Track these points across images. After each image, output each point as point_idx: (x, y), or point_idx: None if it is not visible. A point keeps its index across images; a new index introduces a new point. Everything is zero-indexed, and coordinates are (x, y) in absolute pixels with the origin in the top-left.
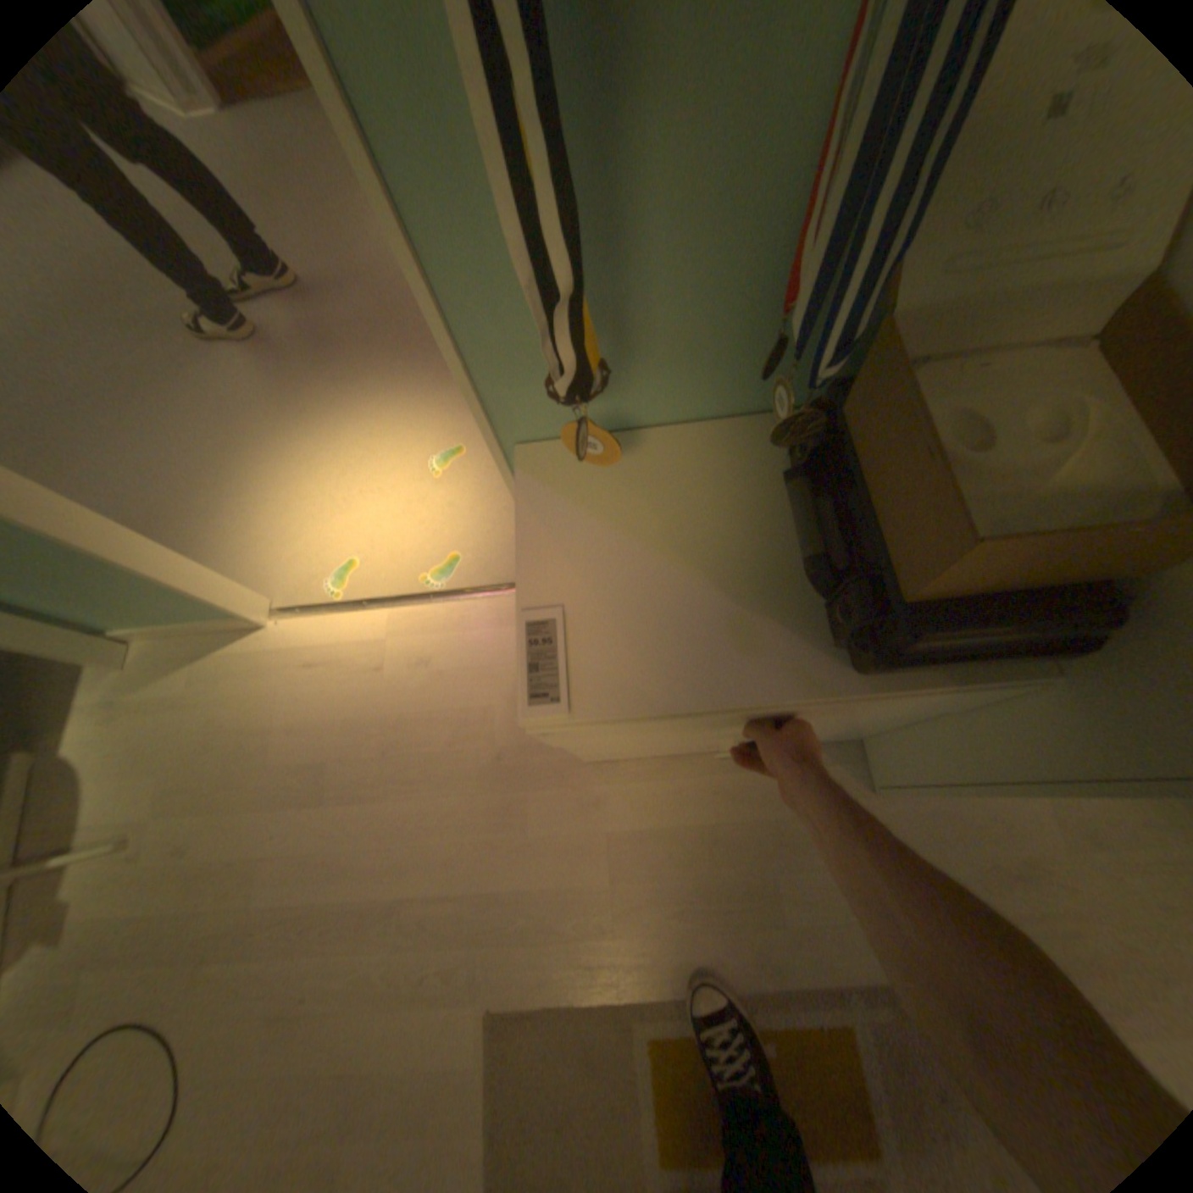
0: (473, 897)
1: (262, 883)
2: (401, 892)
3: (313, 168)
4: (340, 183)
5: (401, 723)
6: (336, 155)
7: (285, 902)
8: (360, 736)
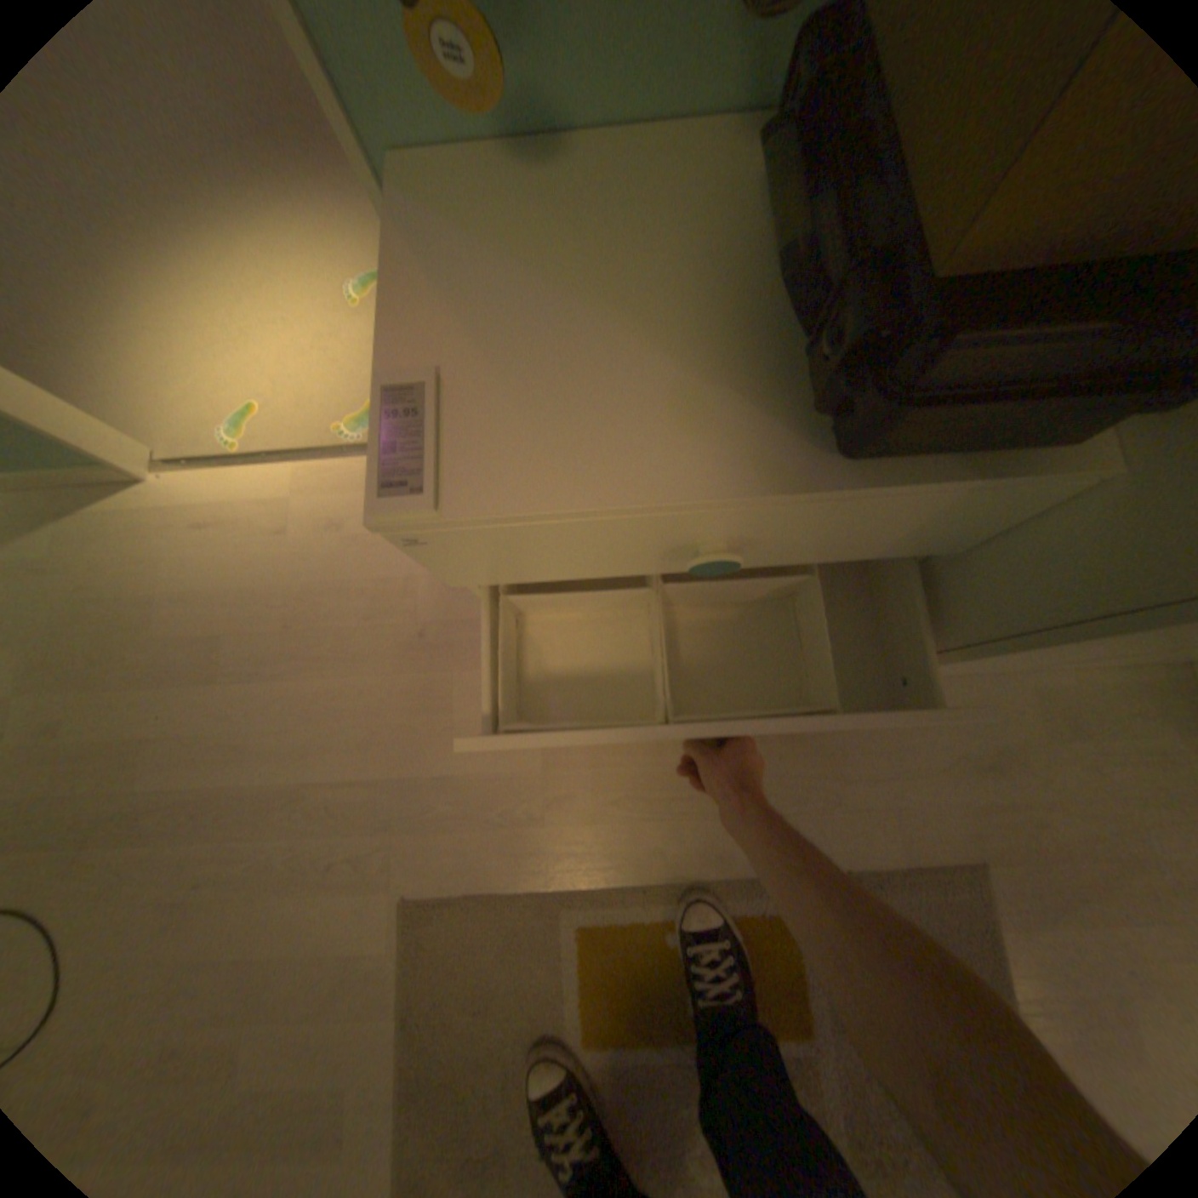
0: (389, 782)
1: (147, 765)
2: (306, 776)
3: None
4: None
5: (307, 593)
6: None
7: (174, 785)
8: (259, 606)
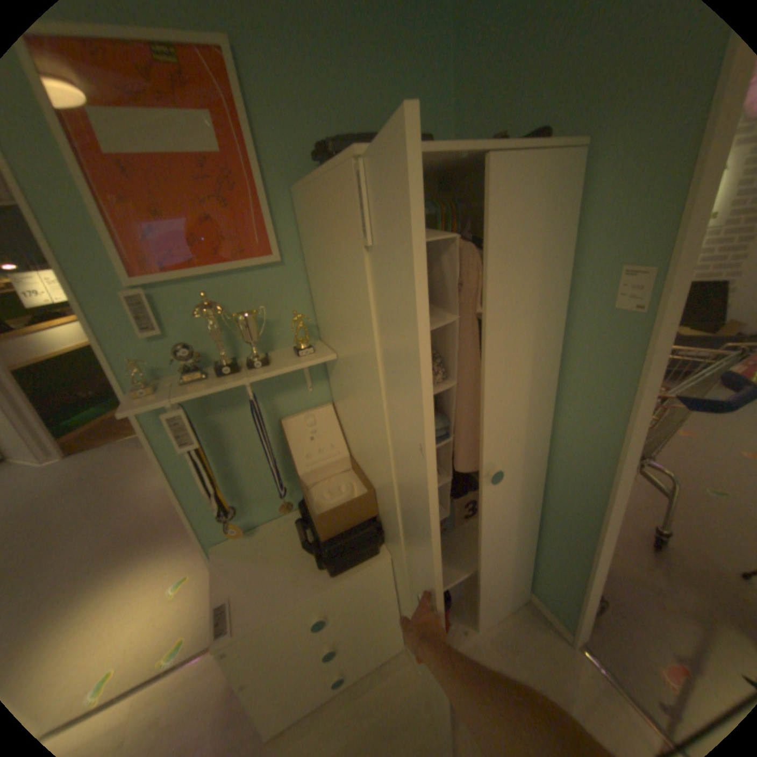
0: None
1: None
2: None
3: (113, 471)
4: (128, 473)
5: None
6: (127, 462)
7: None
8: None
